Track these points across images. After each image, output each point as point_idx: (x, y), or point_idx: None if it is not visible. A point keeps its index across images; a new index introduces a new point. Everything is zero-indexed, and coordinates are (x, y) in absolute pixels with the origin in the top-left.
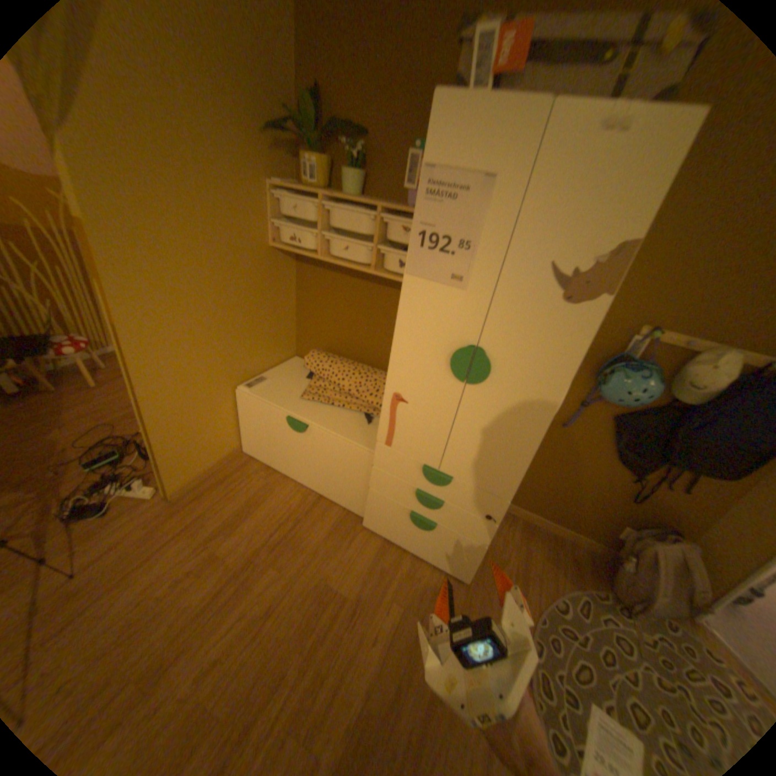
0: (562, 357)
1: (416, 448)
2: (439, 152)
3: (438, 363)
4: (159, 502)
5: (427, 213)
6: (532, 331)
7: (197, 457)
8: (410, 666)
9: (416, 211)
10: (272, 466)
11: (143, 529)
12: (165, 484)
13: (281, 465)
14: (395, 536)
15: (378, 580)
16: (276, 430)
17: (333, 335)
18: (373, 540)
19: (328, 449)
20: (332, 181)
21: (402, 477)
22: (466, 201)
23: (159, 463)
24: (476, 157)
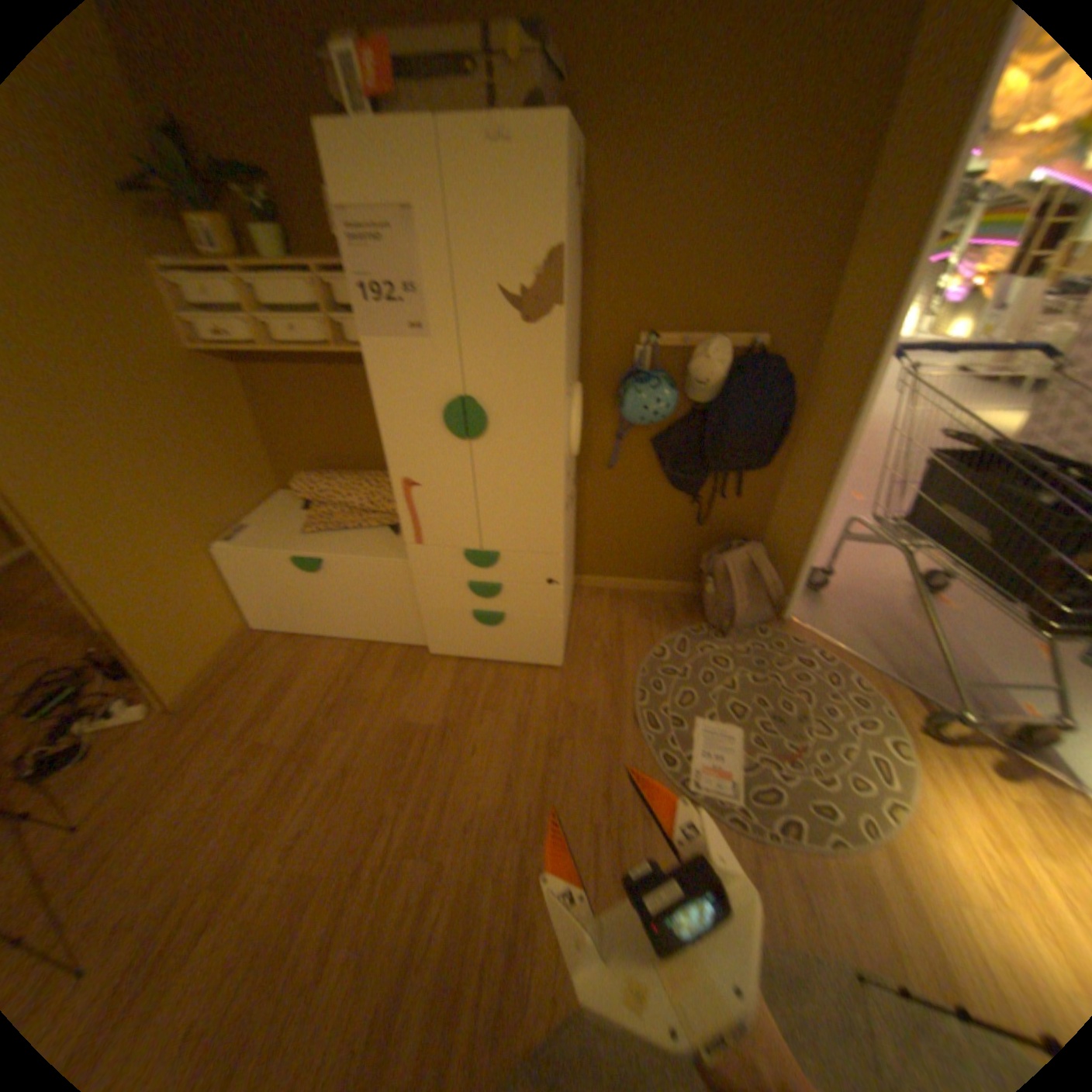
0: (544, 382)
1: (448, 534)
2: (342, 190)
3: (432, 427)
4: (155, 719)
5: (355, 261)
6: (507, 363)
7: (186, 648)
8: (515, 757)
9: (342, 261)
10: (295, 630)
11: (146, 753)
12: (154, 692)
13: (306, 624)
14: (467, 648)
15: (461, 698)
16: (281, 582)
17: (316, 446)
18: (445, 664)
19: (355, 579)
20: (239, 243)
21: (447, 575)
22: (389, 239)
23: (134, 666)
24: (381, 189)
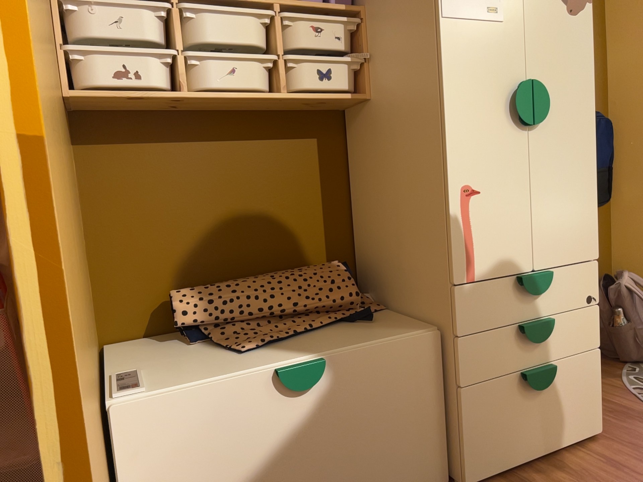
0: (583, 65)
1: (505, 254)
2: None
3: (498, 116)
4: None
5: None
6: (559, 48)
7: None
8: None
9: None
10: None
11: None
12: None
13: None
14: (513, 447)
15: None
16: (243, 438)
17: (185, 256)
18: None
19: (367, 384)
20: None
21: (499, 322)
22: None
23: None
24: None
